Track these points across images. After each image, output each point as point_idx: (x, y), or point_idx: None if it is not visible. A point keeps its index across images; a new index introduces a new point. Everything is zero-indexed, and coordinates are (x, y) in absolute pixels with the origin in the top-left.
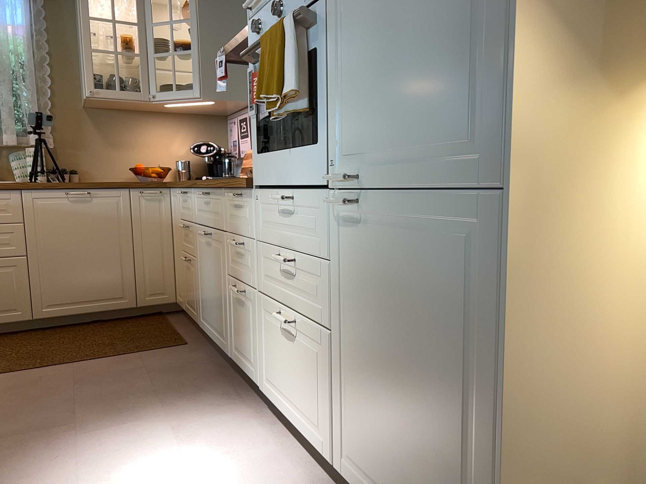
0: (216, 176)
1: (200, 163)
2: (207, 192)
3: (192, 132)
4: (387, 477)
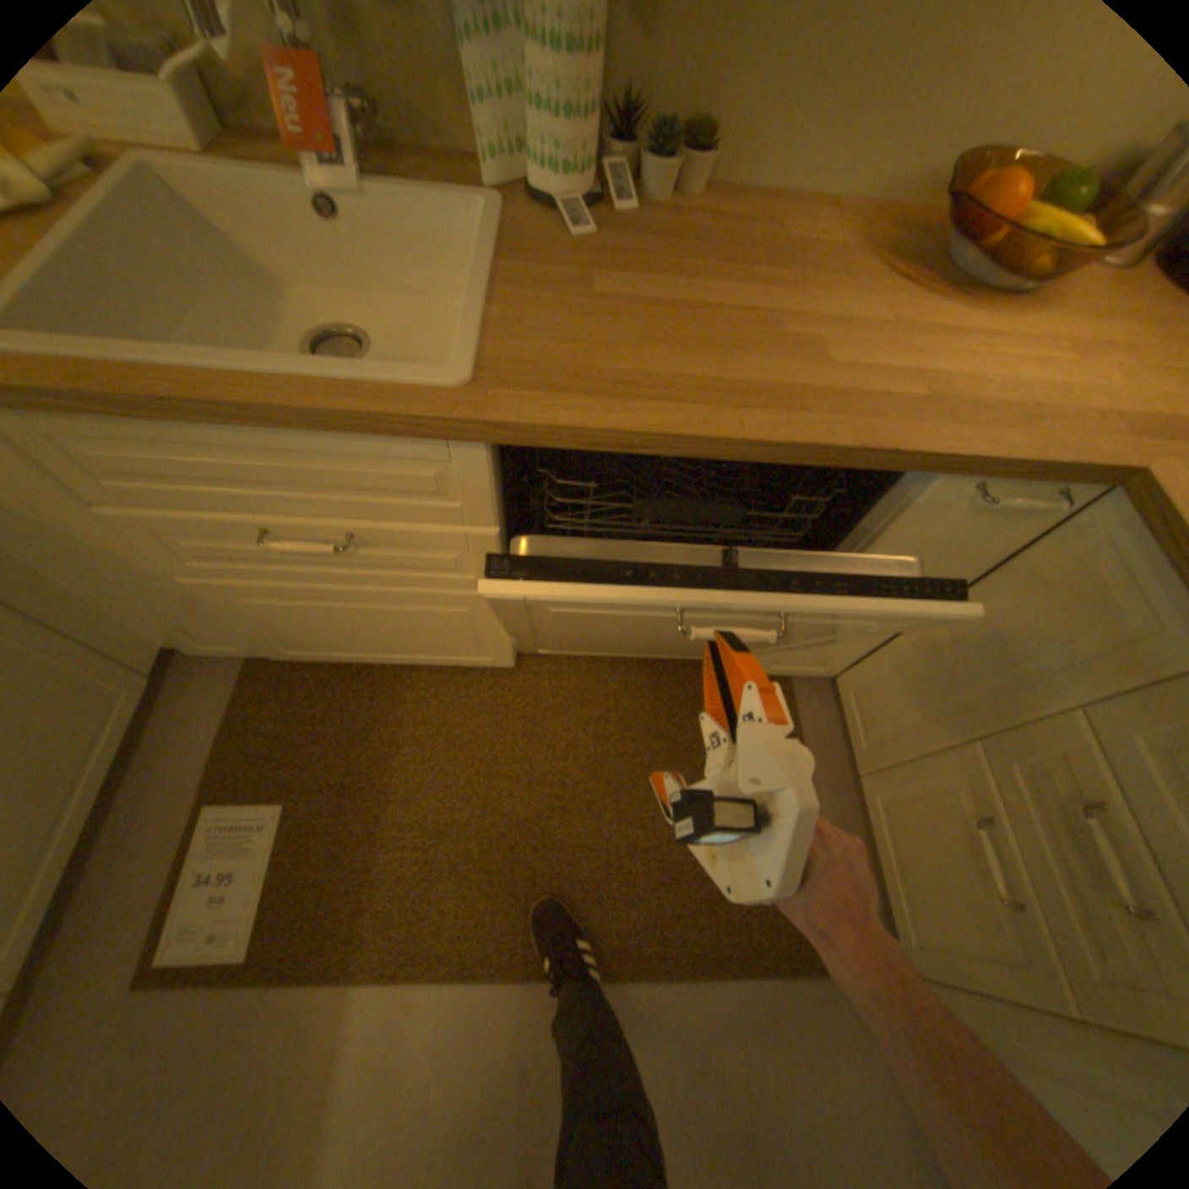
0: None
1: None
2: None
3: None
4: None
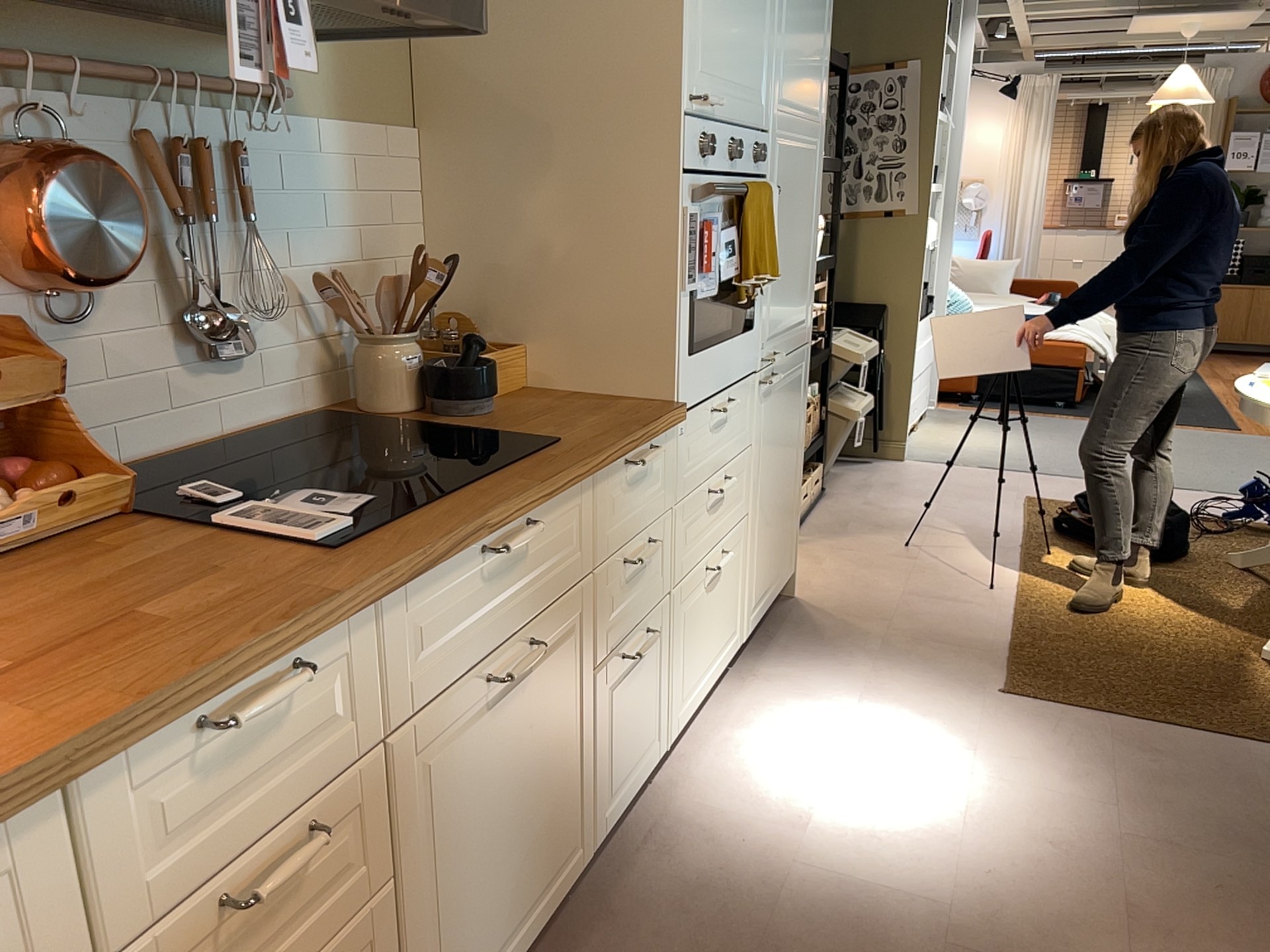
0: None
1: None
2: (527, 524)
3: None
4: (770, 572)
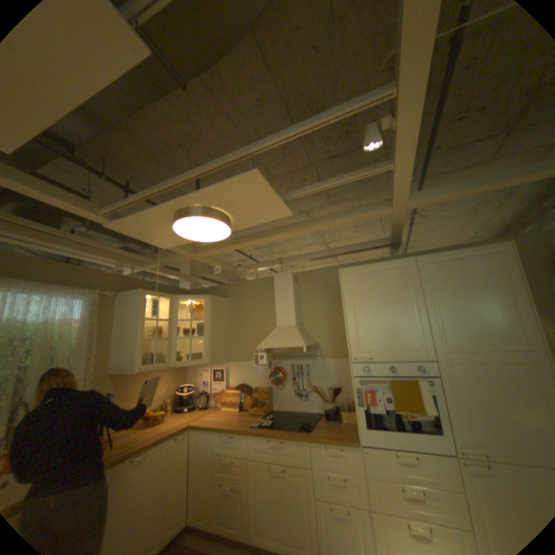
0: (190, 408)
1: (172, 399)
2: (280, 443)
3: (169, 379)
4: None
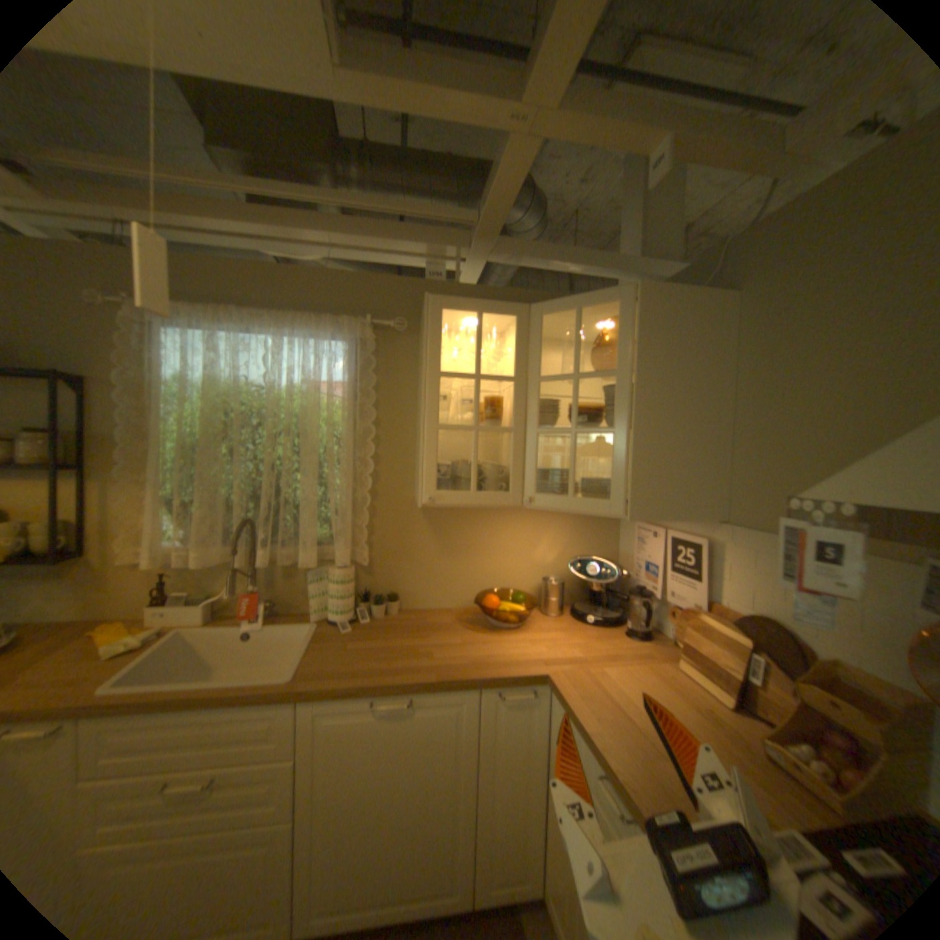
0: (609, 614)
1: (575, 577)
2: None
3: (568, 529)
4: None
